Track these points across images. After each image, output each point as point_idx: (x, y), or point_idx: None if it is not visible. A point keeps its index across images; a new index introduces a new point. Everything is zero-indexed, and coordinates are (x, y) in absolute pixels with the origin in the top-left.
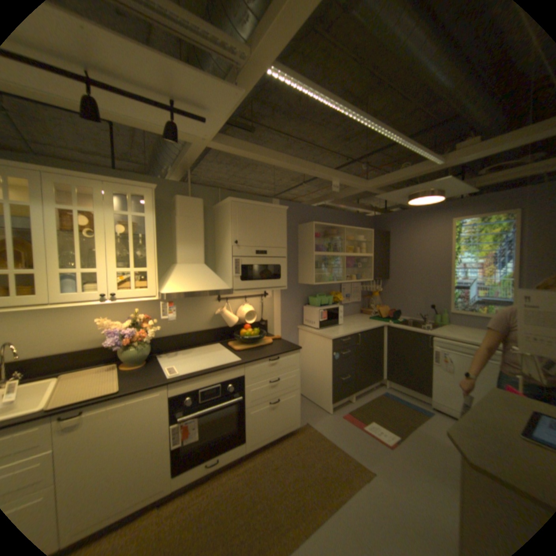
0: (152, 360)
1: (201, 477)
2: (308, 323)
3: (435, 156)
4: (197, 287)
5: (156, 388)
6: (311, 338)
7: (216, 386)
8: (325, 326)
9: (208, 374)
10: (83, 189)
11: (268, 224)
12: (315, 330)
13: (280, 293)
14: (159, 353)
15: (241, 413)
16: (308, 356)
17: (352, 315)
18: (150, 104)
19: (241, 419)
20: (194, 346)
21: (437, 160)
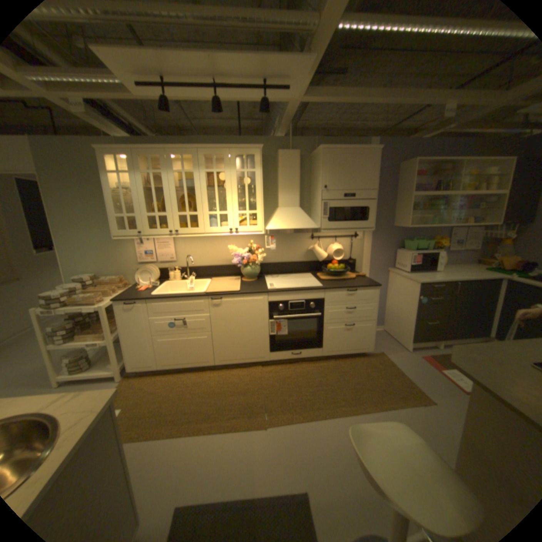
0: (261, 278)
1: (289, 359)
2: (400, 266)
3: None
4: (291, 226)
5: (261, 293)
6: (401, 280)
7: (301, 301)
8: (419, 270)
9: (295, 291)
10: (219, 156)
11: (358, 167)
12: (406, 273)
13: (372, 235)
14: (266, 274)
15: (320, 326)
16: (395, 297)
17: (465, 264)
18: (251, 87)
19: (320, 330)
20: (291, 273)
21: None
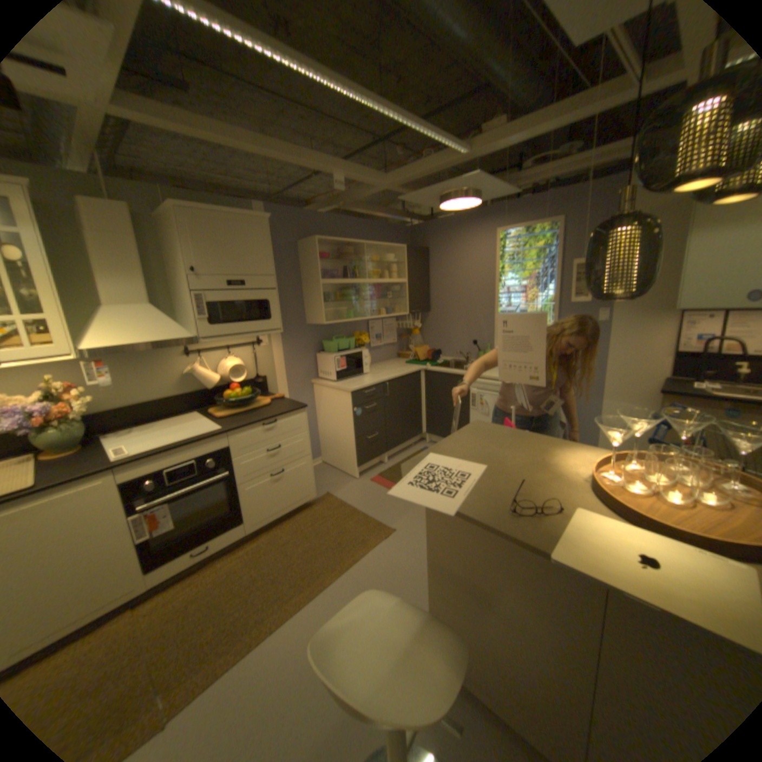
0: (92, 443)
1: (185, 568)
2: (324, 375)
3: (454, 141)
4: (138, 338)
5: (94, 474)
6: (328, 393)
7: (189, 463)
8: (345, 376)
9: (172, 450)
10: None
11: (240, 241)
12: (332, 383)
13: (281, 339)
14: (103, 433)
15: (231, 491)
16: (326, 416)
17: (386, 361)
18: None
19: (232, 498)
20: (159, 419)
21: (459, 147)
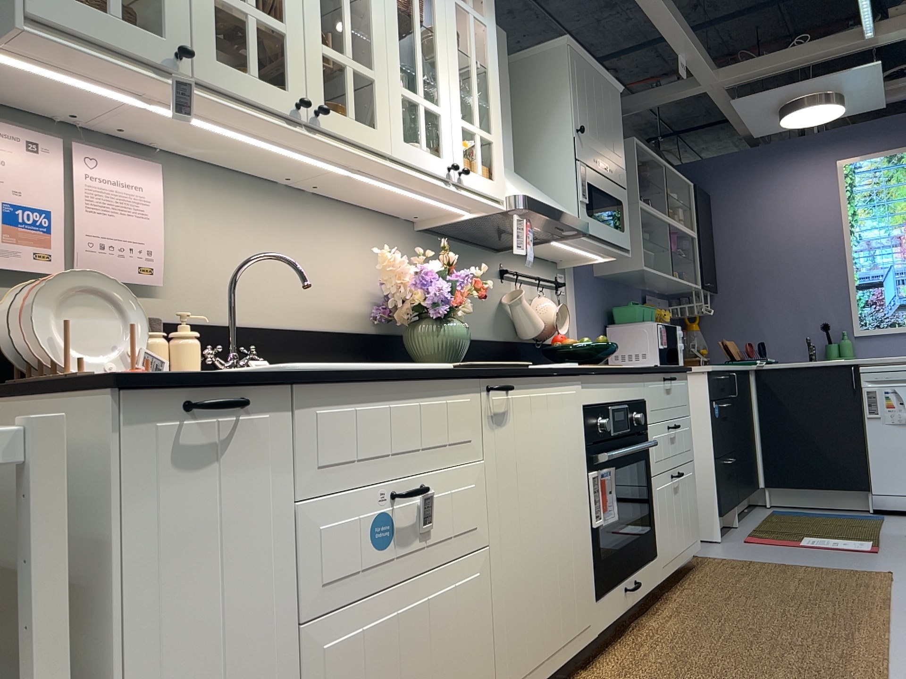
0: None
1: (623, 613)
2: None
3: (868, 20)
4: (549, 203)
5: (575, 374)
6: None
7: (623, 407)
8: (666, 361)
9: (618, 372)
10: None
11: (606, 113)
12: None
13: (577, 290)
14: None
15: (648, 483)
16: None
17: None
18: None
19: (649, 497)
20: None
21: (864, 30)
